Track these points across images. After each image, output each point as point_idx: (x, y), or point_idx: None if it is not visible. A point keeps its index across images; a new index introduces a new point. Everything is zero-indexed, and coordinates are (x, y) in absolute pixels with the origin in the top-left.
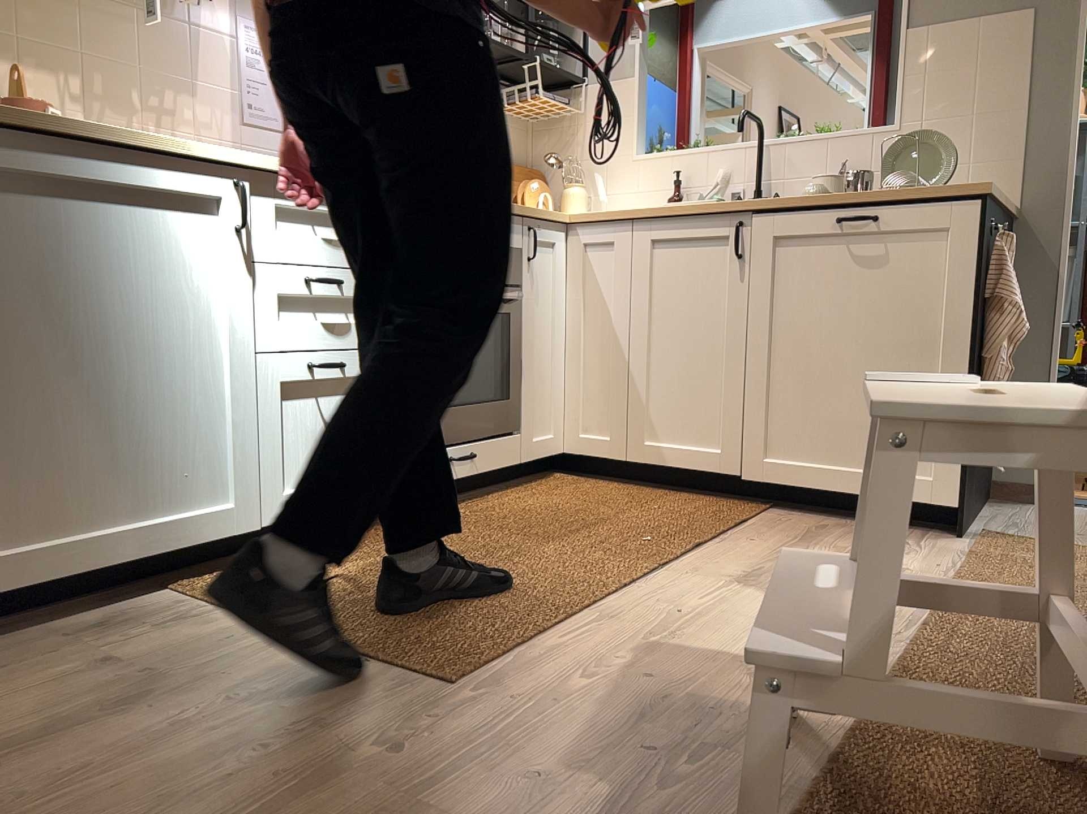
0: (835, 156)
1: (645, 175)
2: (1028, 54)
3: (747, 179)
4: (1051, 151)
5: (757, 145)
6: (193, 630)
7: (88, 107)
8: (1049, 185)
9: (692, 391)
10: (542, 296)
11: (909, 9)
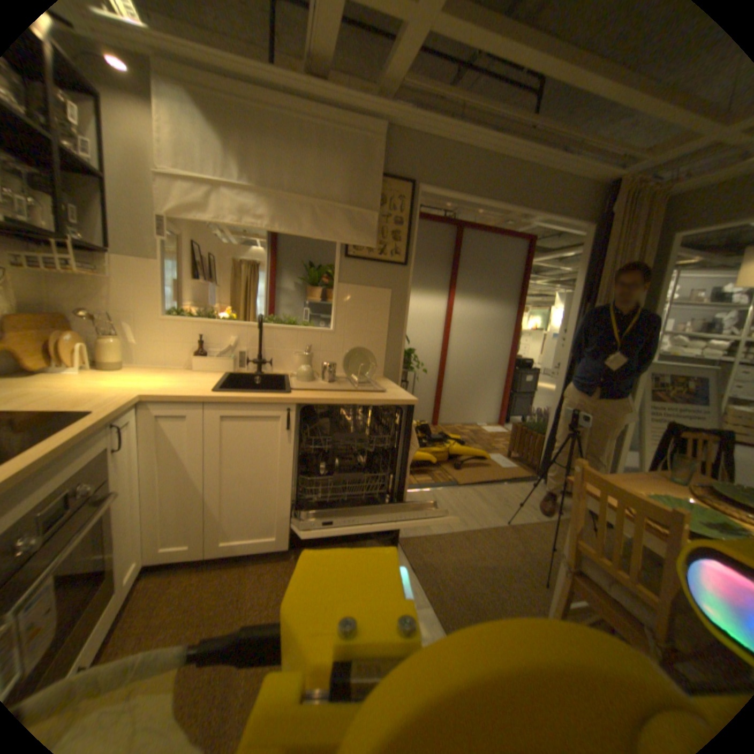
0: (304, 339)
1: (171, 330)
2: (390, 309)
3: (250, 344)
4: (396, 353)
5: (260, 328)
6: None
7: None
8: (395, 367)
9: (254, 508)
10: (121, 471)
11: (341, 272)
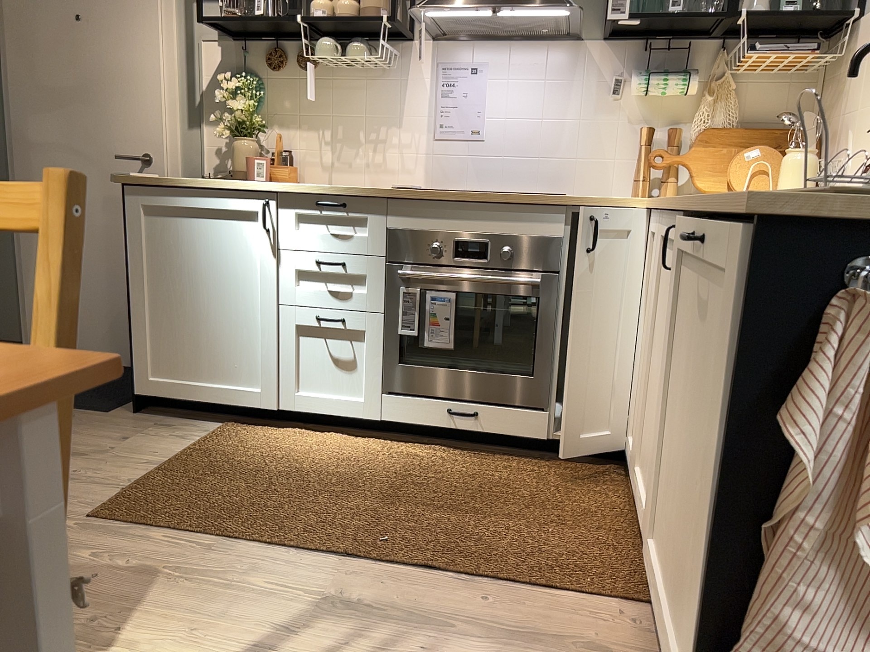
0: None
1: None
2: None
3: None
4: None
5: None
6: (155, 444)
7: (322, 145)
8: None
9: (655, 431)
10: (601, 287)
11: None
